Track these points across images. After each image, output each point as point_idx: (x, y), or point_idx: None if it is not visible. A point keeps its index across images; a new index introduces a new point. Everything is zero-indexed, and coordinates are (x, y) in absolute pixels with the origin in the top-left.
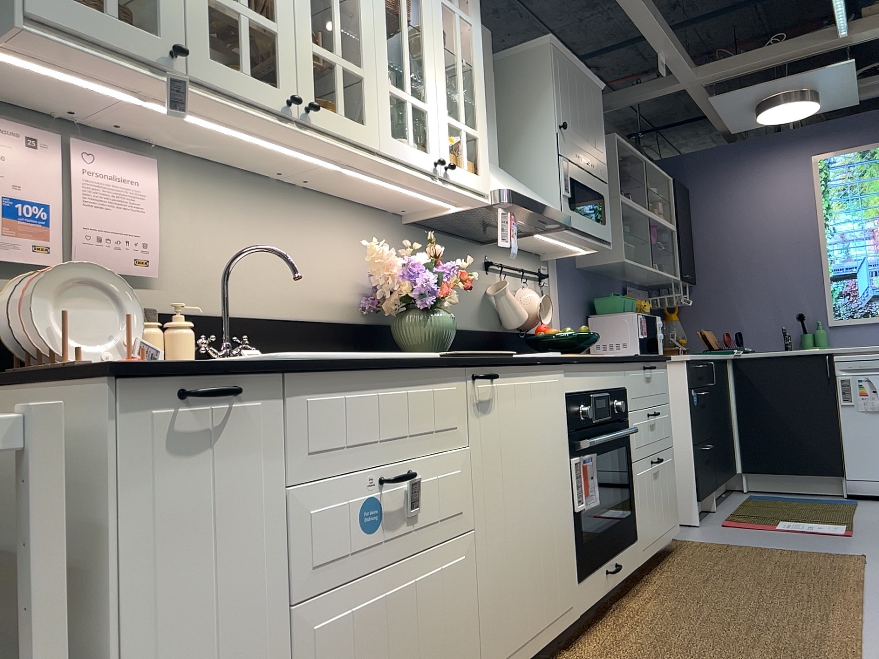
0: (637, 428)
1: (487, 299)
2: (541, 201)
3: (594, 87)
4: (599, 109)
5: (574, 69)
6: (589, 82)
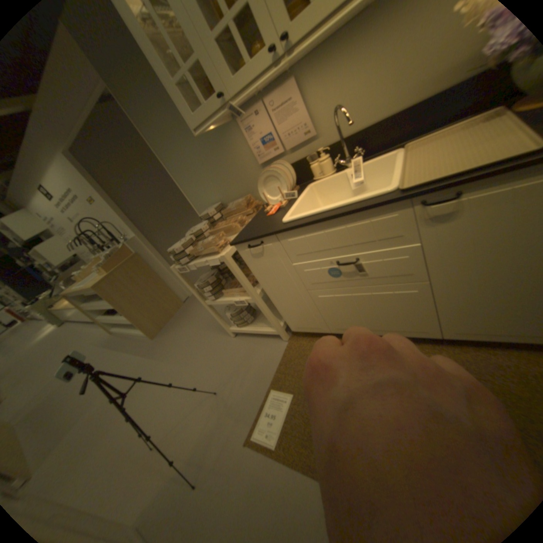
0: None
1: None
2: None
3: None
4: None
5: None
6: None
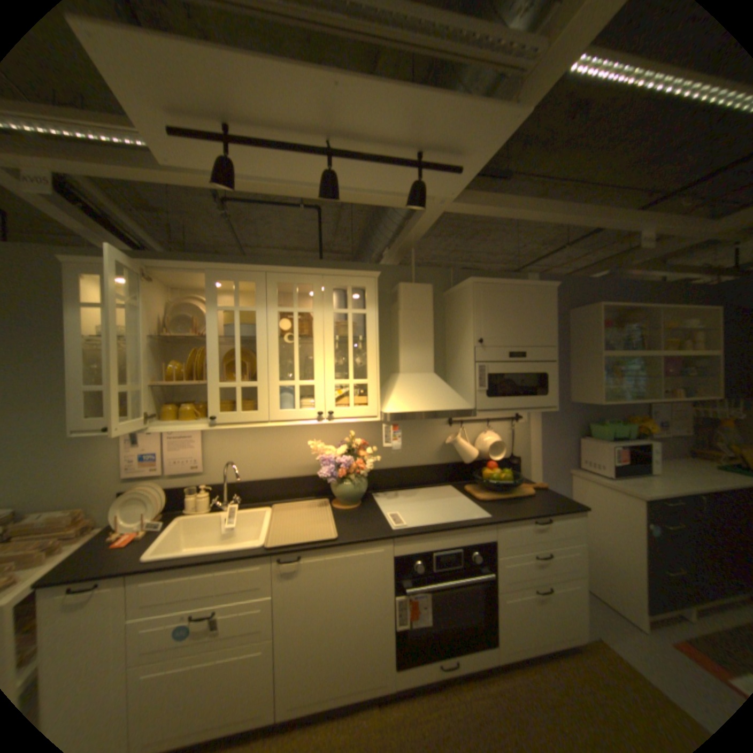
0: (510, 571)
1: (447, 443)
2: (439, 405)
3: (541, 289)
4: (546, 305)
5: (508, 288)
6: (532, 289)
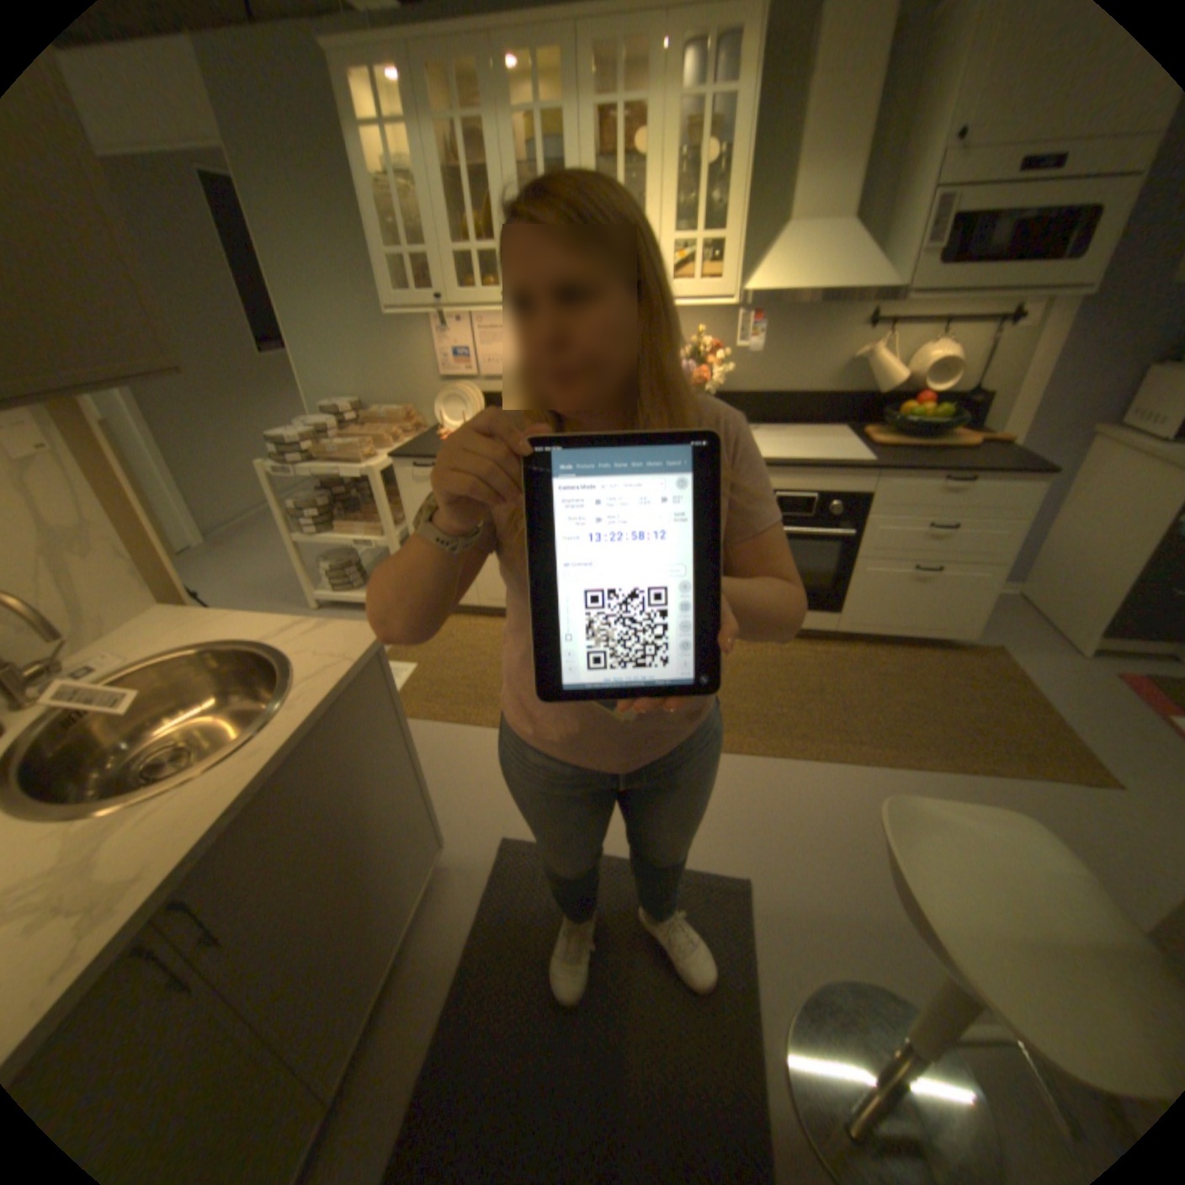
0: (883, 533)
1: (860, 358)
2: (840, 278)
3: None
4: None
5: None
6: None
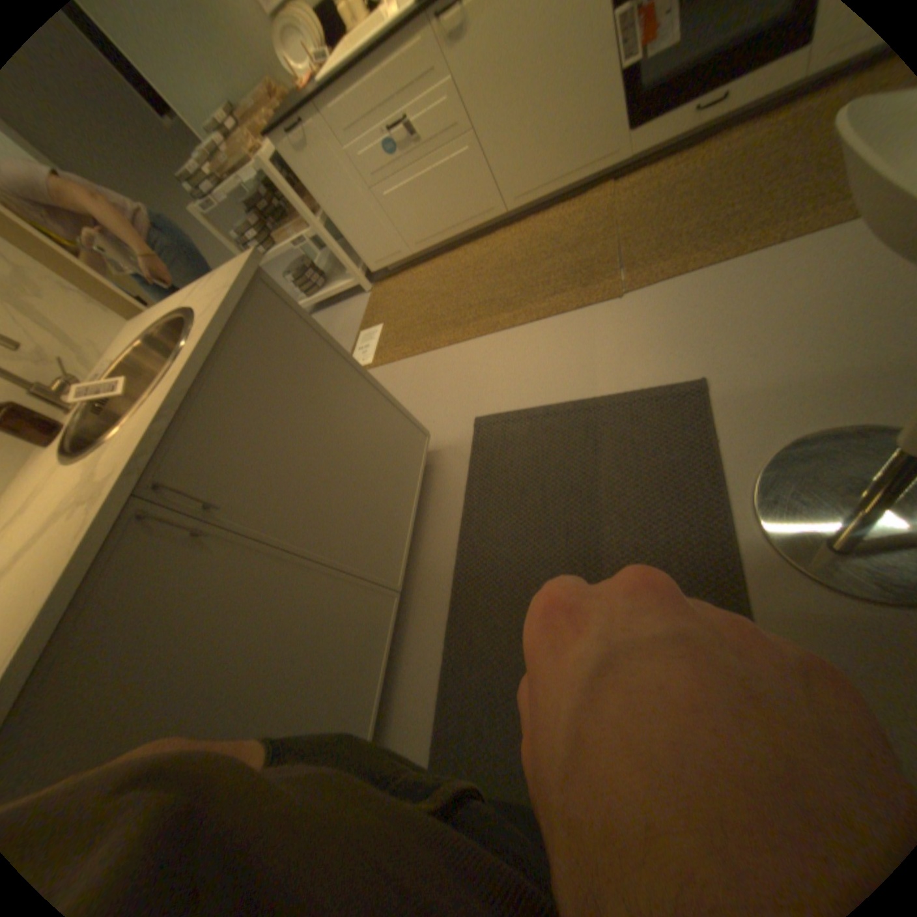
0: None
1: None
2: None
3: None
4: None
5: None
6: None
